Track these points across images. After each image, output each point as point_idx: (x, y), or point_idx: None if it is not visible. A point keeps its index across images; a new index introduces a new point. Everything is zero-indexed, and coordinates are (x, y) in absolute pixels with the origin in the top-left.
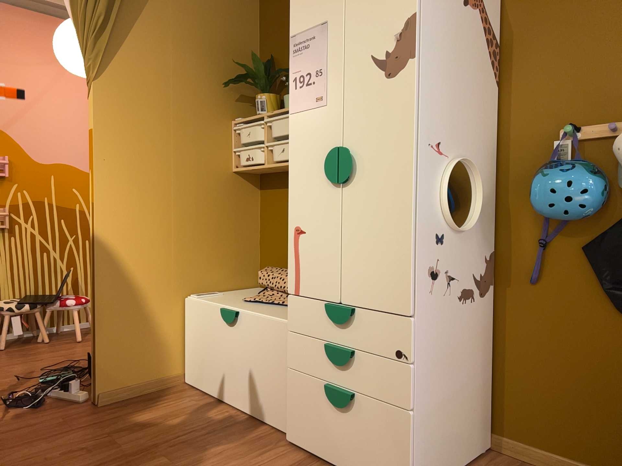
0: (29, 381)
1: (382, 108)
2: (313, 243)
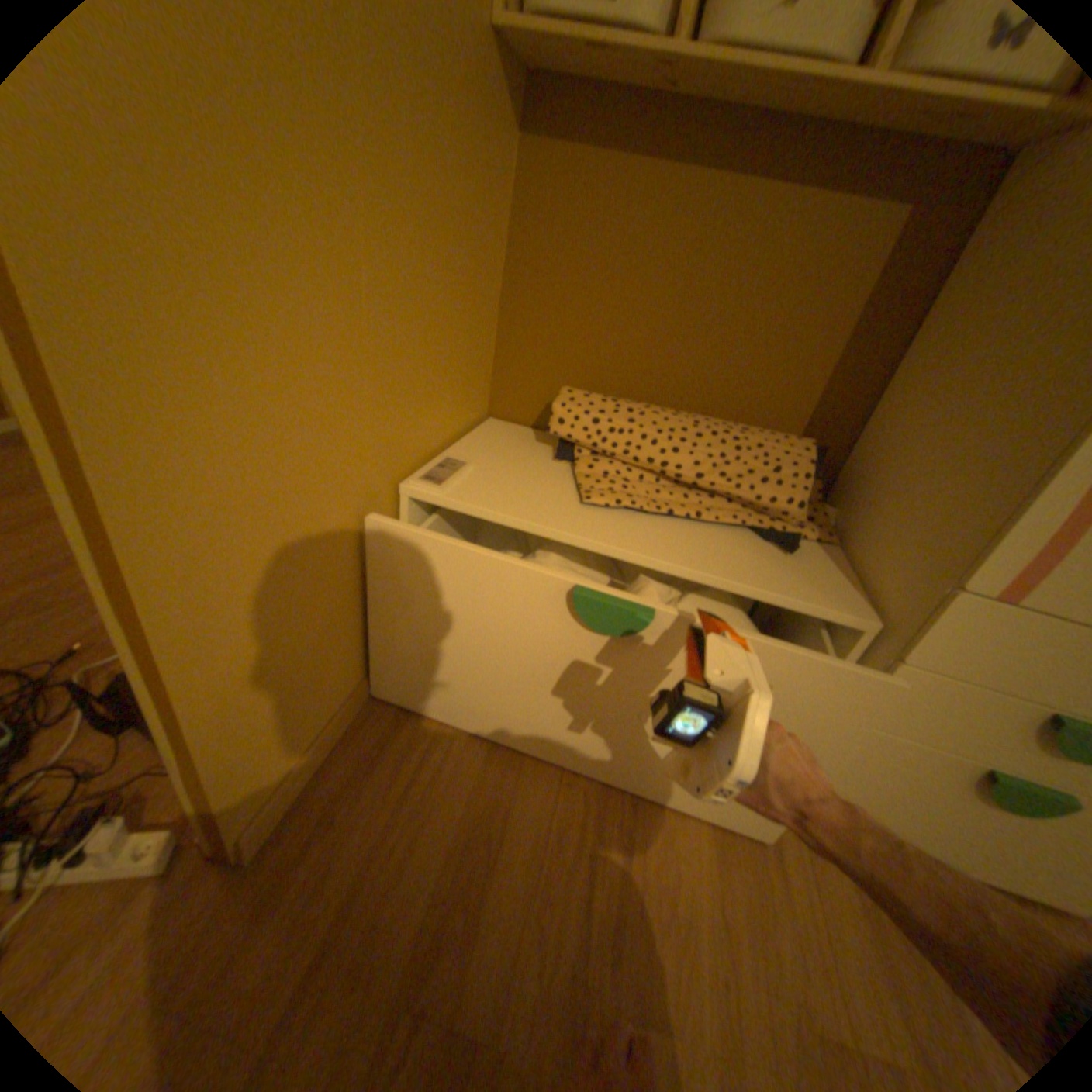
0: None
1: None
2: None
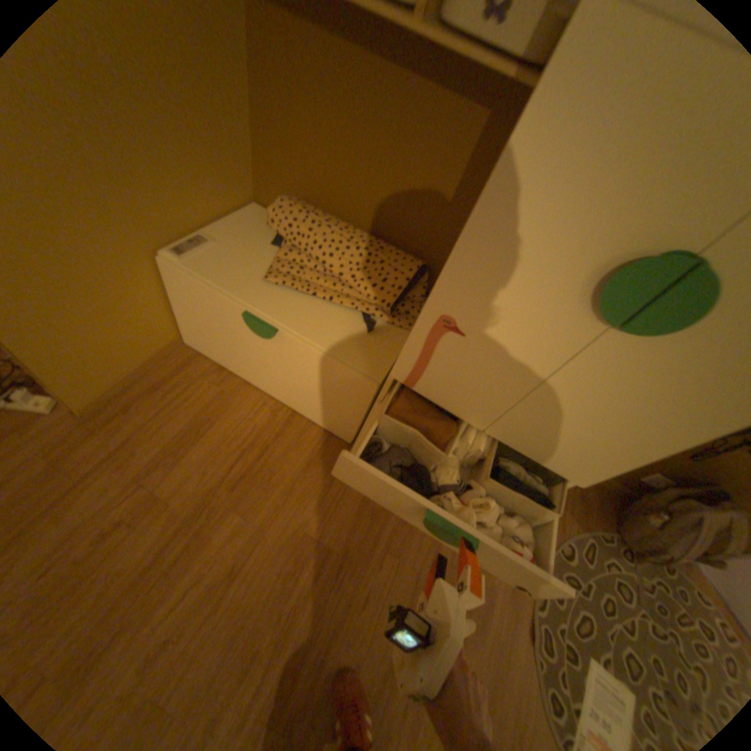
0: None
1: None
2: (476, 358)
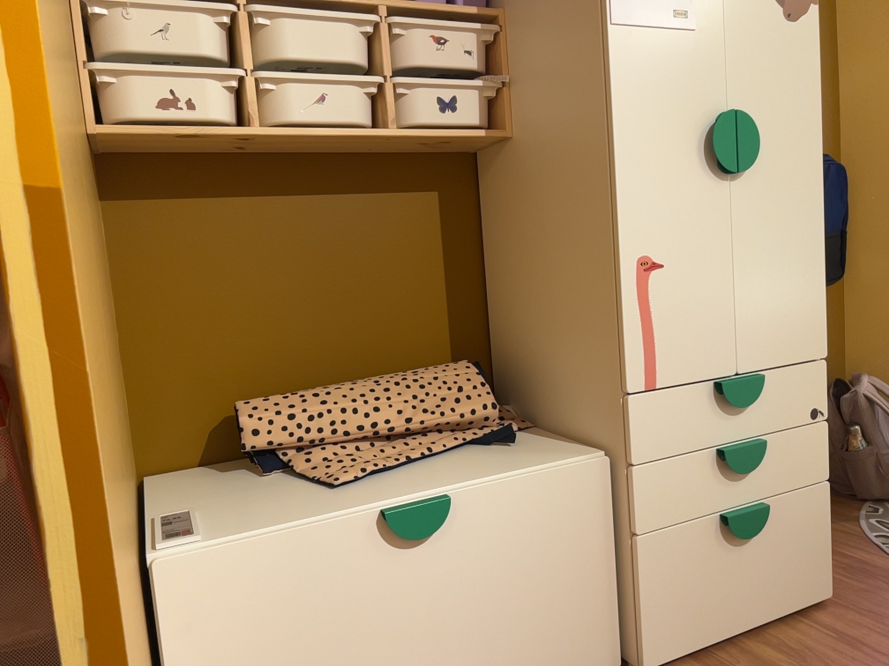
0: None
1: (782, 64)
2: (683, 283)
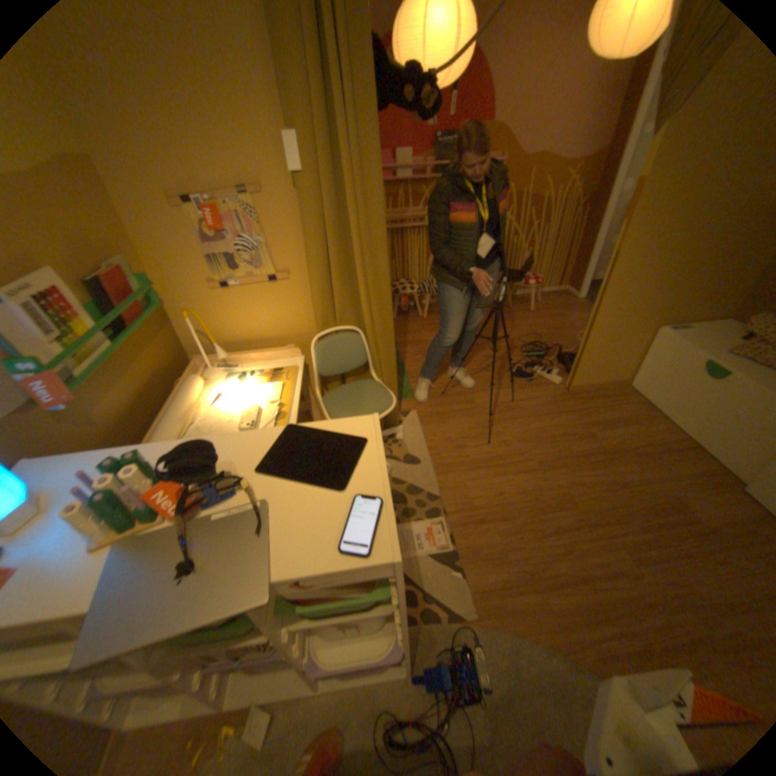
0: (515, 351)
1: None
2: None
